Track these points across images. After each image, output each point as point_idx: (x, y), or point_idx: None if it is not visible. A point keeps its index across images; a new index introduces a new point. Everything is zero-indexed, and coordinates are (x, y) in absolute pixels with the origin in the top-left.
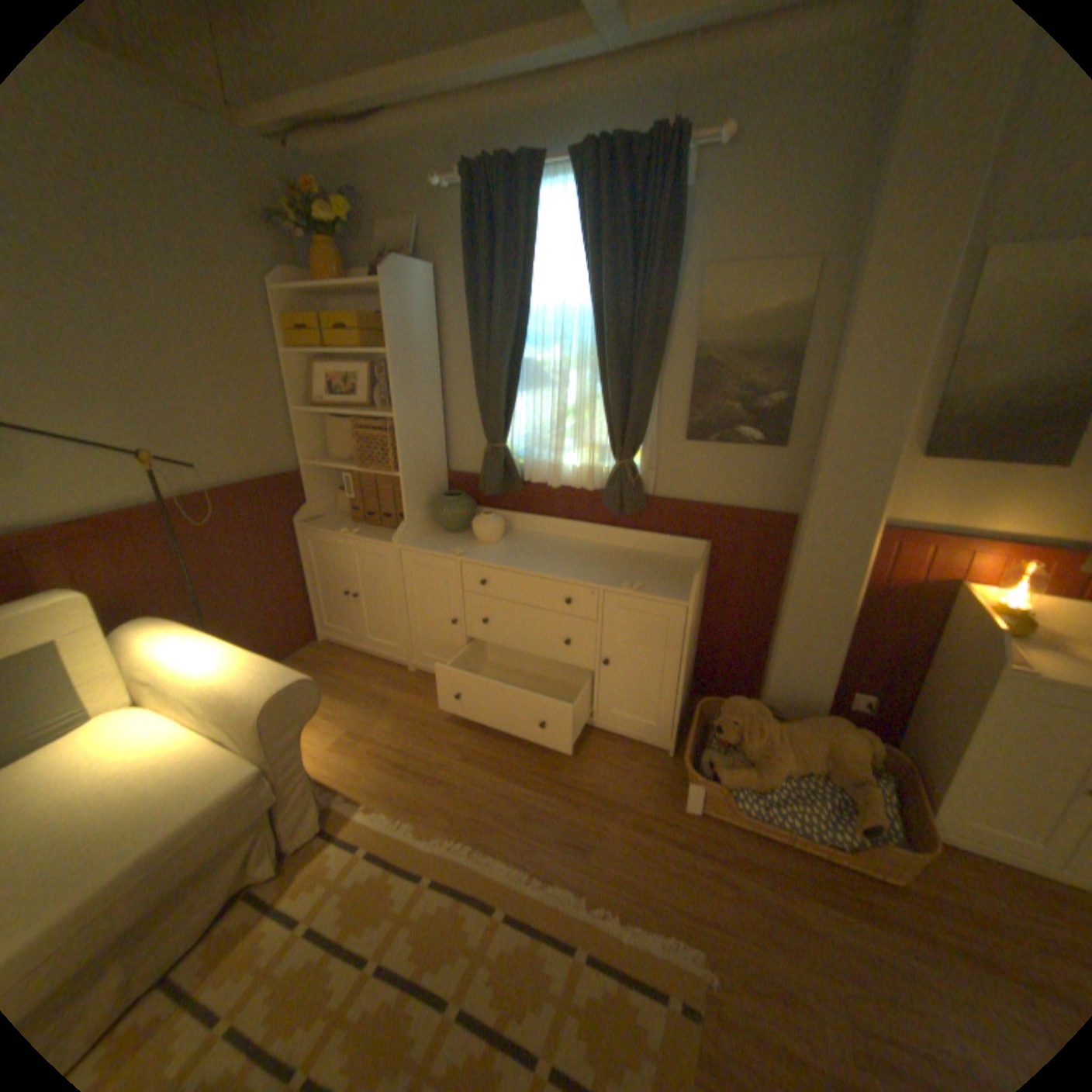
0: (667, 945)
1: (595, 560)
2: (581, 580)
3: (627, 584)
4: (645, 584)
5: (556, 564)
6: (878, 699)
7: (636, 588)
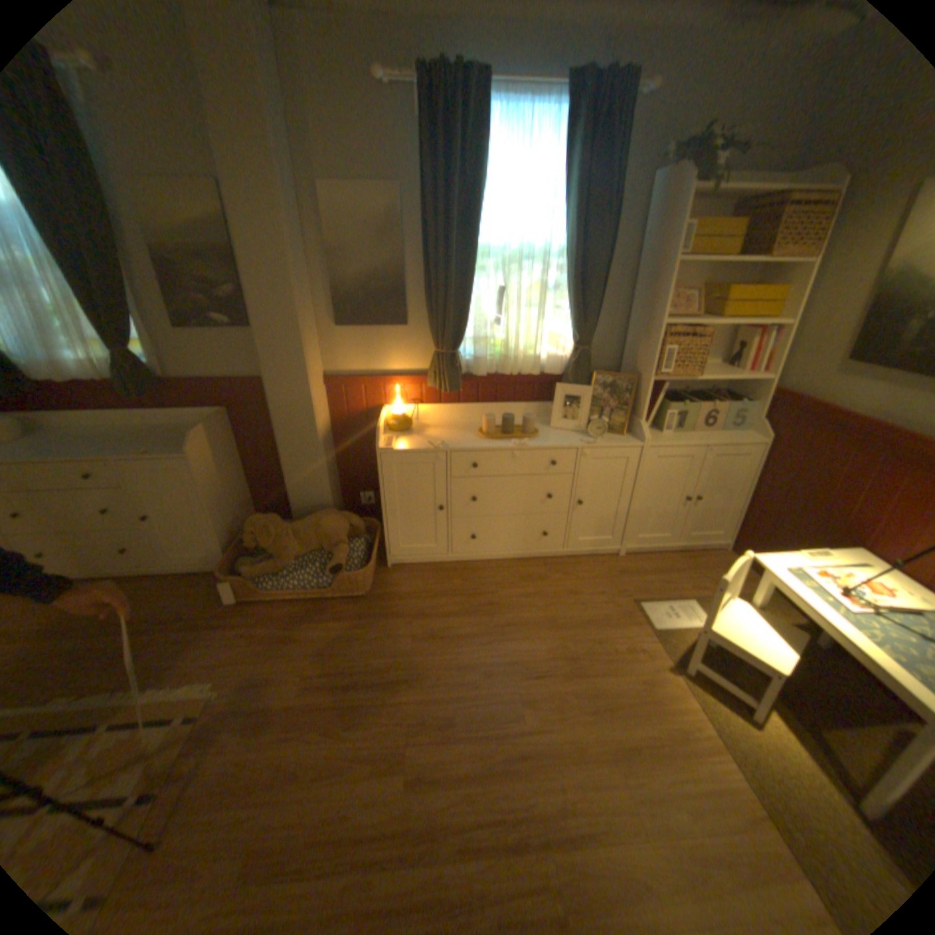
0: (182, 691)
1: (119, 440)
2: (92, 457)
3: (134, 452)
4: (155, 449)
5: (73, 449)
6: (364, 491)
7: (140, 453)
